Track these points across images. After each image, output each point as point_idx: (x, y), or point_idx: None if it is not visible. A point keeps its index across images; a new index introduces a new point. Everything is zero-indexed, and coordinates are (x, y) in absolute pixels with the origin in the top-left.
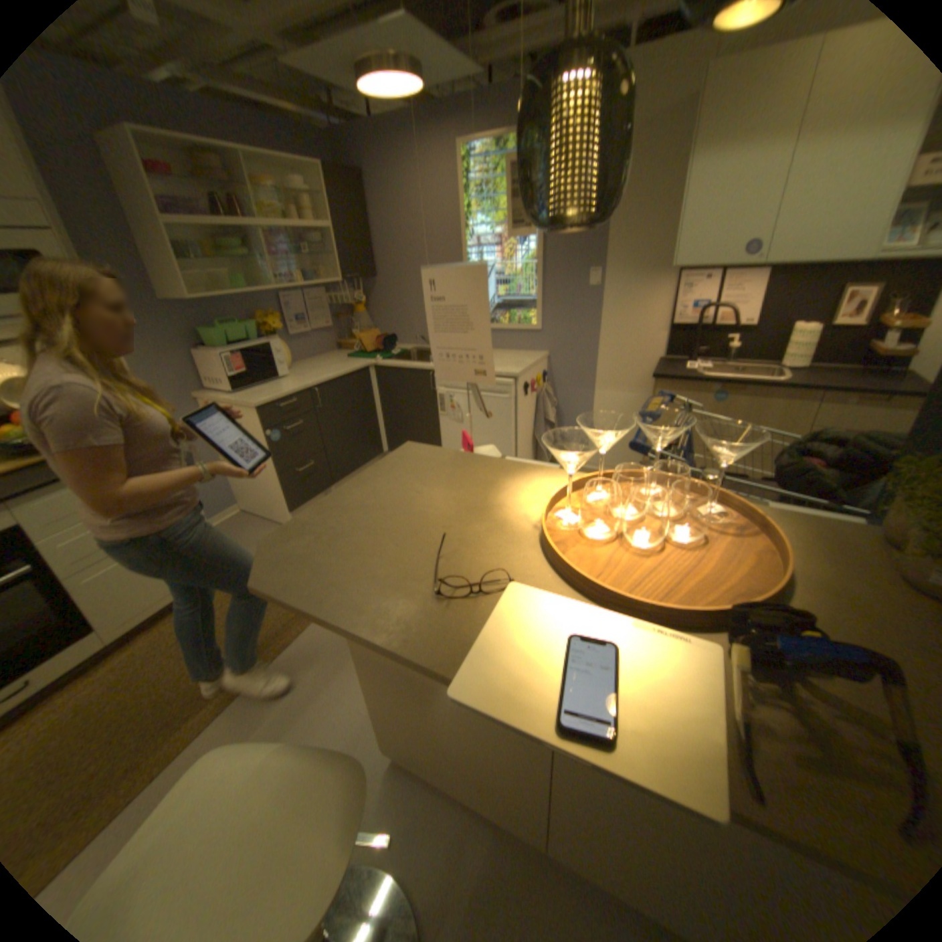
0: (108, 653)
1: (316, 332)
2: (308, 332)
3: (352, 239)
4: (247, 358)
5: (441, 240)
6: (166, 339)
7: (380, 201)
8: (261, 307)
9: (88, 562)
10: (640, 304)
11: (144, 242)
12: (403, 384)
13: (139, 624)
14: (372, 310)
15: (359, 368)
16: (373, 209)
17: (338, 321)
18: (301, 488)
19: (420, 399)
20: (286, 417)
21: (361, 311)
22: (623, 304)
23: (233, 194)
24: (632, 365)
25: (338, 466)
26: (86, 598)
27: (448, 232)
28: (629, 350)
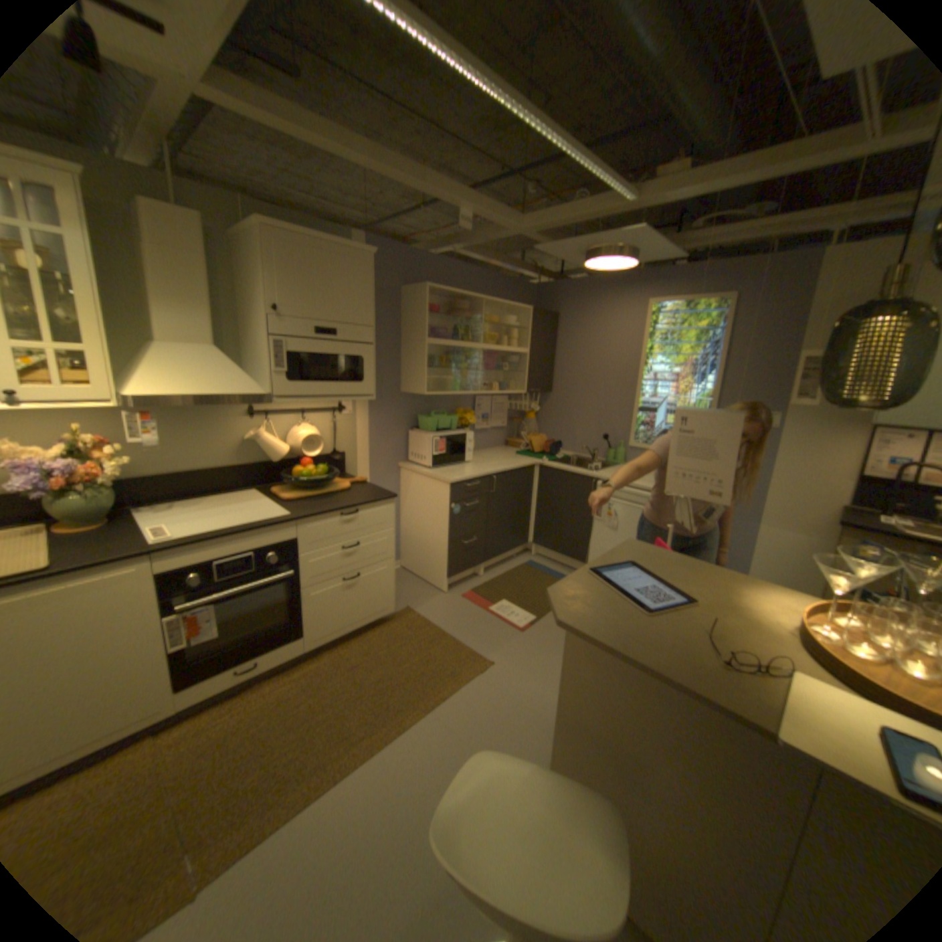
0: (302, 660)
1: (493, 429)
2: (488, 428)
3: (541, 362)
4: (449, 443)
5: (618, 371)
6: (397, 420)
7: (569, 336)
8: (461, 405)
9: (320, 578)
10: (824, 450)
11: (407, 353)
12: (563, 484)
13: (329, 642)
14: (540, 418)
15: (528, 465)
16: (562, 342)
17: (511, 422)
18: (462, 558)
19: (577, 500)
20: (468, 495)
21: (531, 417)
22: (804, 448)
23: (468, 325)
24: (809, 508)
25: (492, 546)
26: (309, 607)
27: (627, 365)
28: (806, 492)
